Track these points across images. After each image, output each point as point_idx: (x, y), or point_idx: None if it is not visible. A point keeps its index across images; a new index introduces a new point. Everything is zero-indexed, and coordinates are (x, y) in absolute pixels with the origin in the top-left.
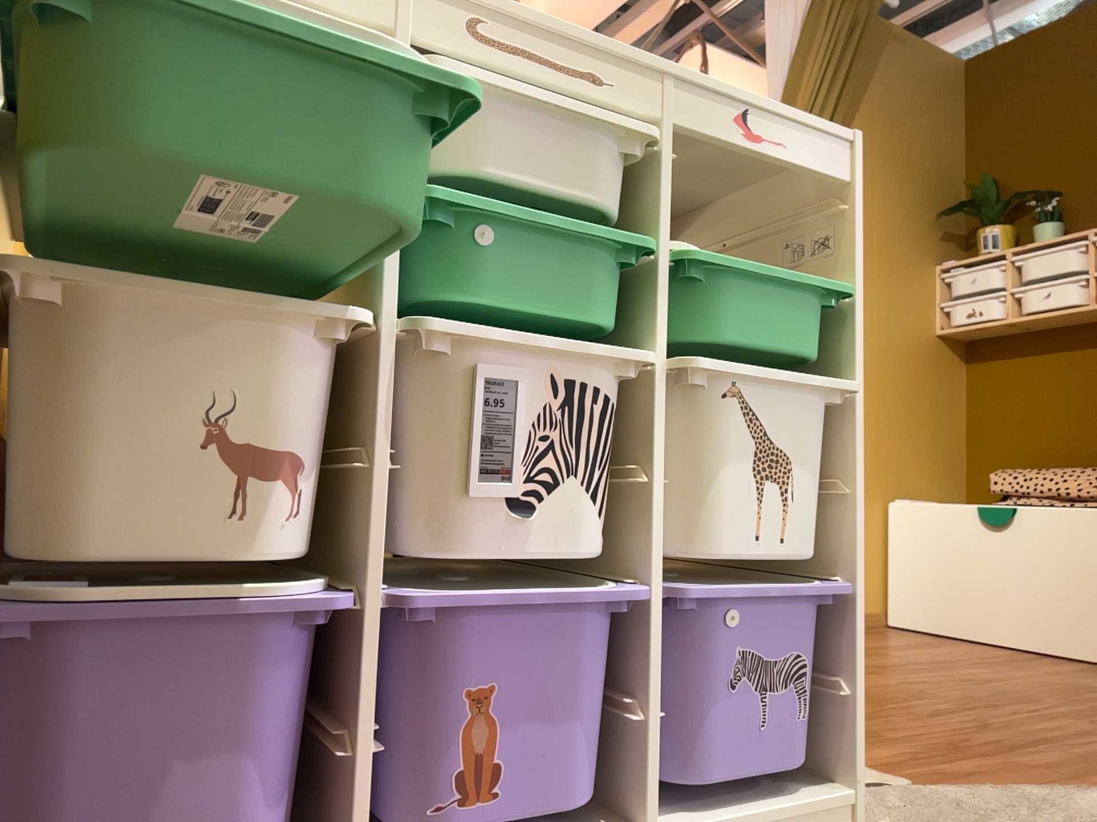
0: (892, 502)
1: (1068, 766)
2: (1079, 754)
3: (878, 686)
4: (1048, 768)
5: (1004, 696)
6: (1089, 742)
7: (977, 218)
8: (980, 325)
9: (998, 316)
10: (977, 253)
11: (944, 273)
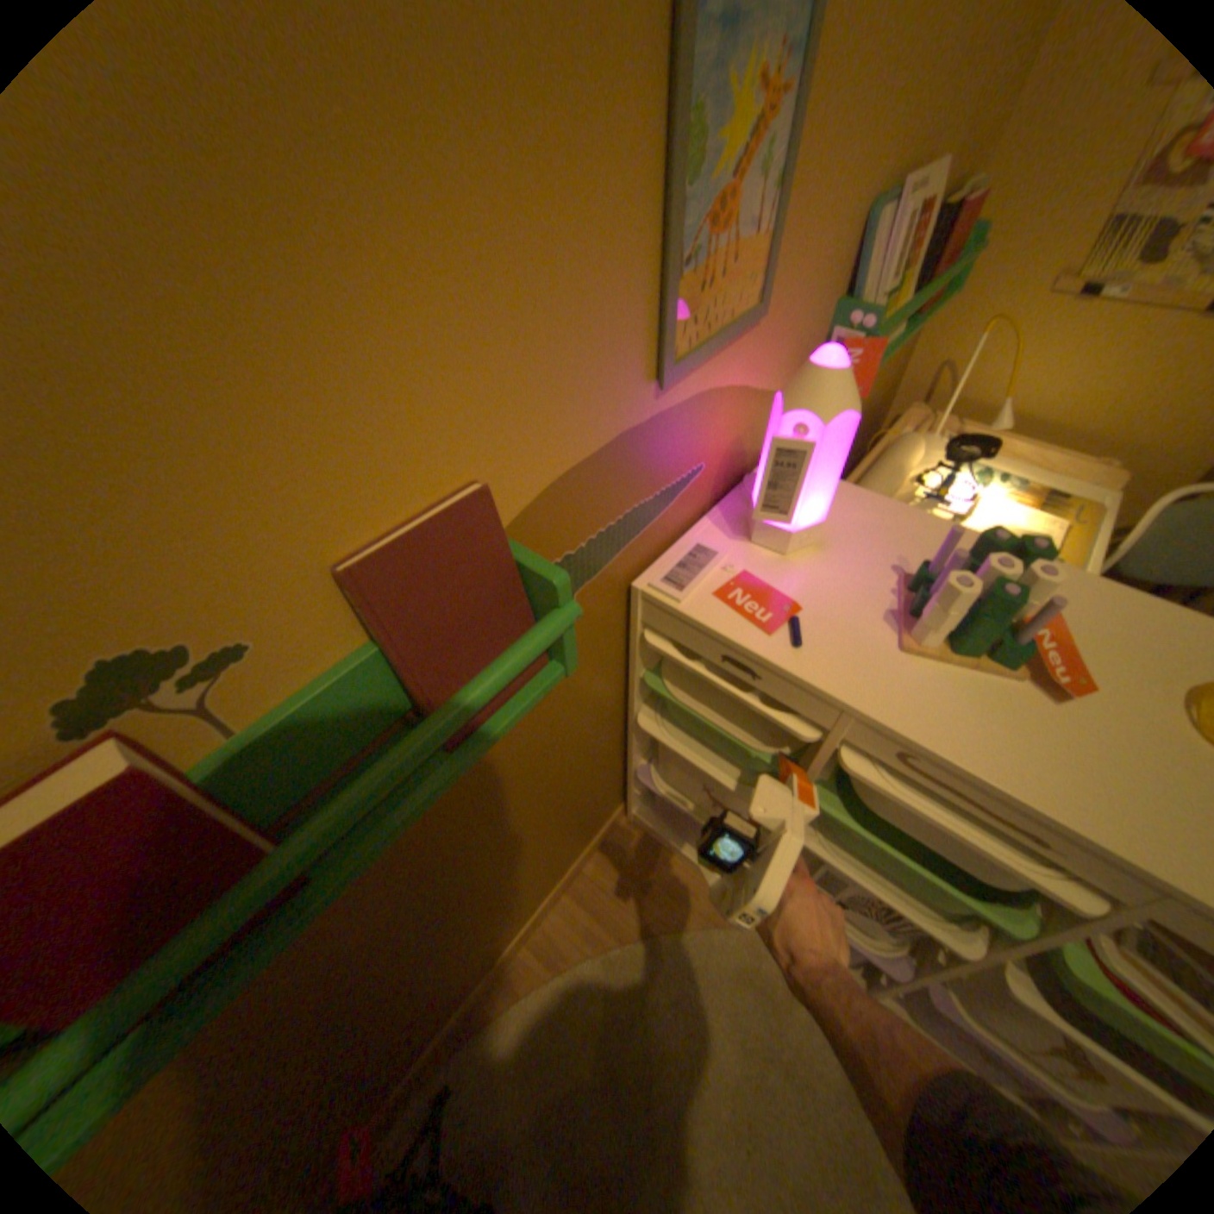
0: None
1: None
2: None
3: None
4: None
5: None
6: None
7: None
8: None
9: None
10: None
11: None
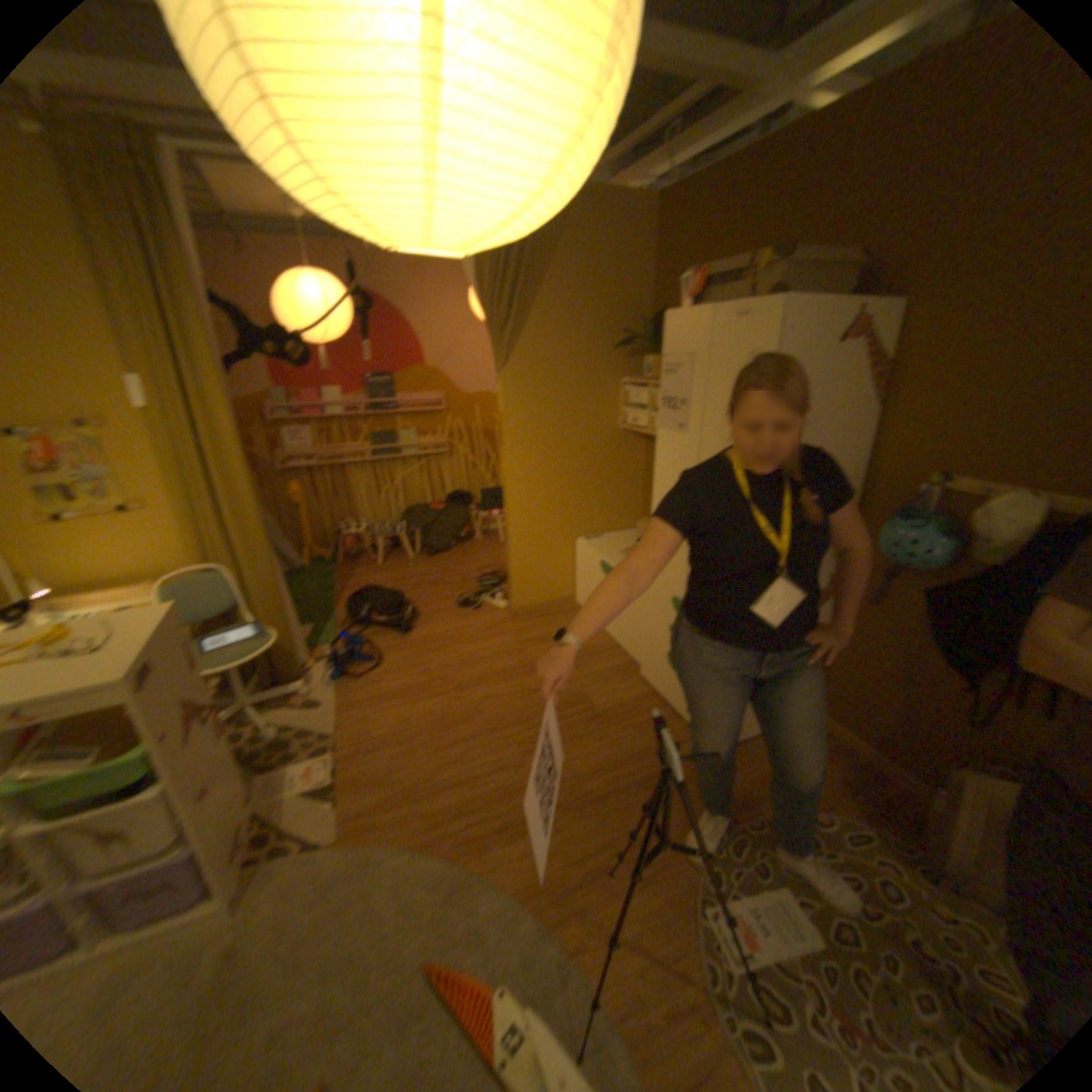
0: (576, 545)
1: (433, 826)
2: (458, 809)
3: (459, 713)
4: (419, 829)
5: (513, 724)
6: (482, 793)
7: (647, 346)
8: (639, 432)
9: (647, 428)
10: (645, 374)
11: (626, 388)
